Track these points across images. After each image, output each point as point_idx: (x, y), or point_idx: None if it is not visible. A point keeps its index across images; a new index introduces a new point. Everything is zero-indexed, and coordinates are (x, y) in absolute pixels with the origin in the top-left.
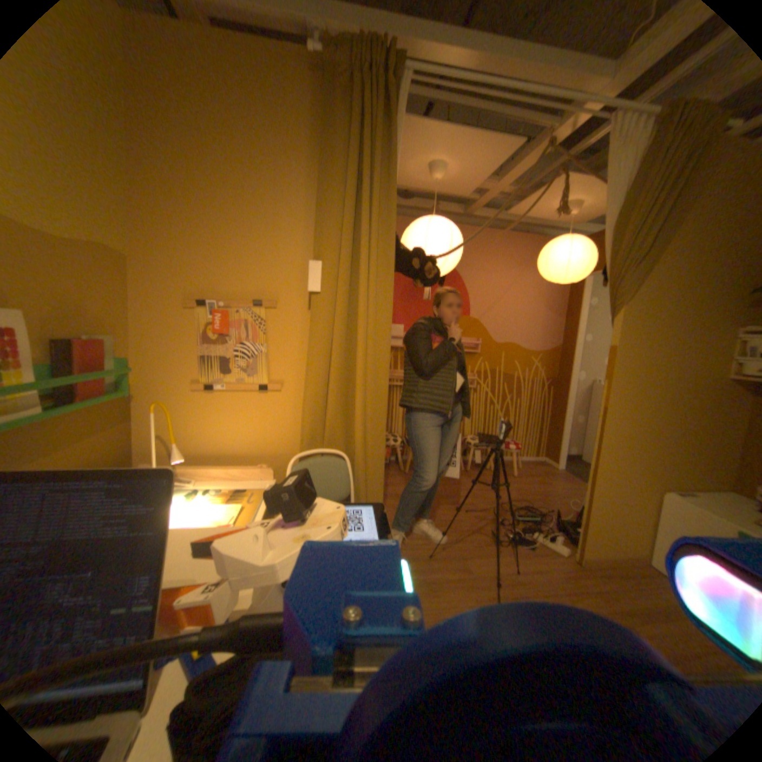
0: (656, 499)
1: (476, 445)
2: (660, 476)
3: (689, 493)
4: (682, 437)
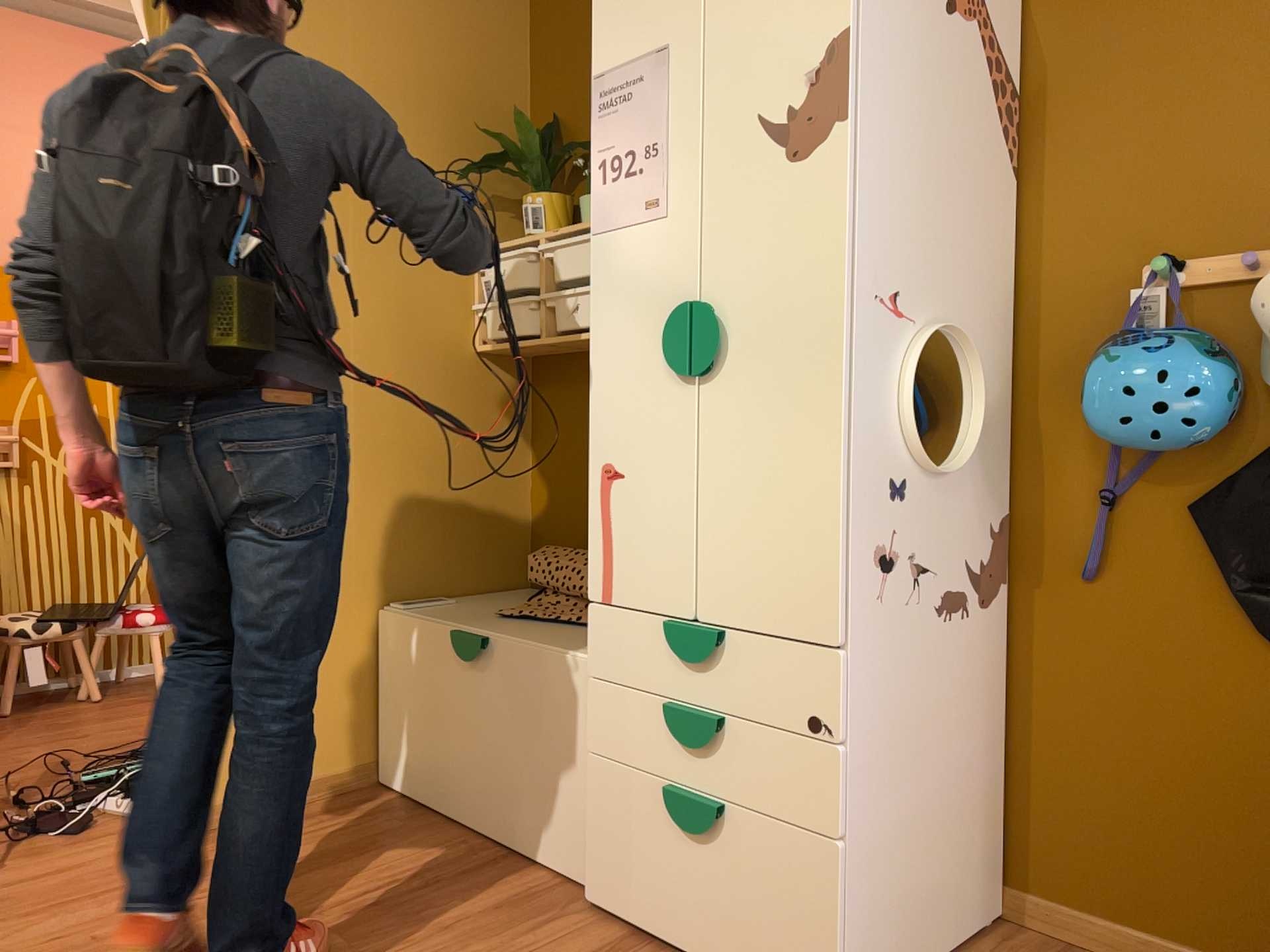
0: (363, 627)
1: (27, 631)
2: (362, 572)
3: (428, 599)
4: (397, 479)
